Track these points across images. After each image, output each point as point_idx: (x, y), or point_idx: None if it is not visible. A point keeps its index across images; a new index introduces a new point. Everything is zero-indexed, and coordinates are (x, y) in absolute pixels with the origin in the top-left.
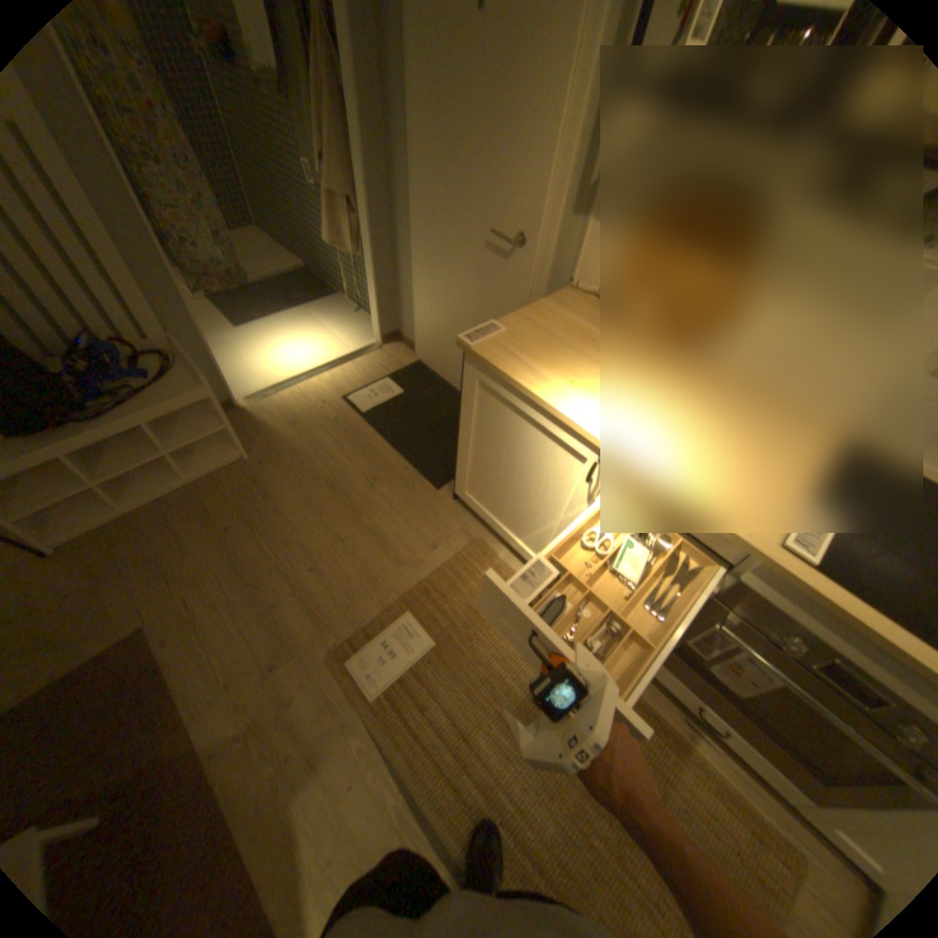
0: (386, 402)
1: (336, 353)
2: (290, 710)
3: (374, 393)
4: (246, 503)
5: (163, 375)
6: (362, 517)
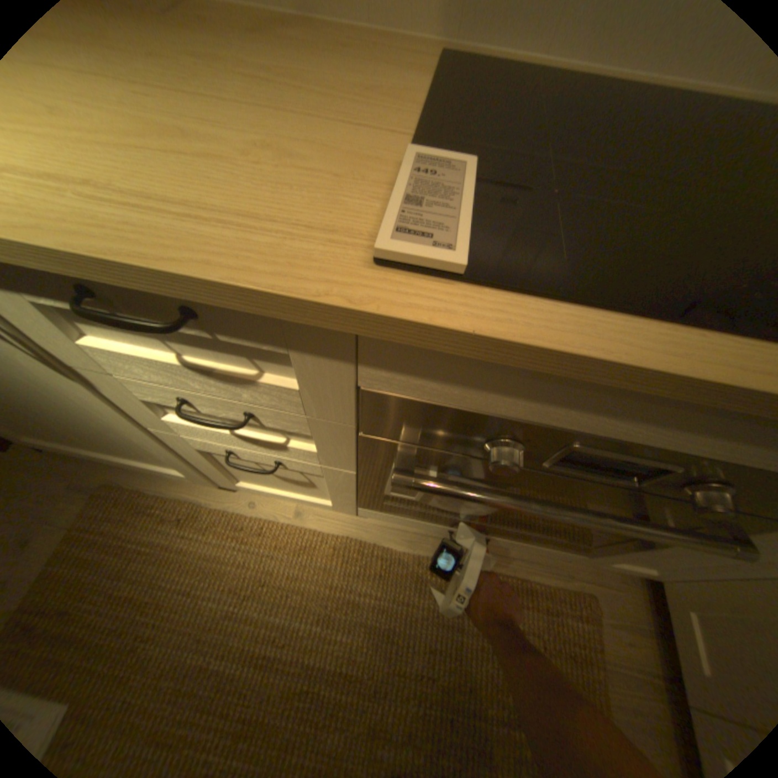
0: None
1: None
2: None
3: None
4: None
5: None
6: None
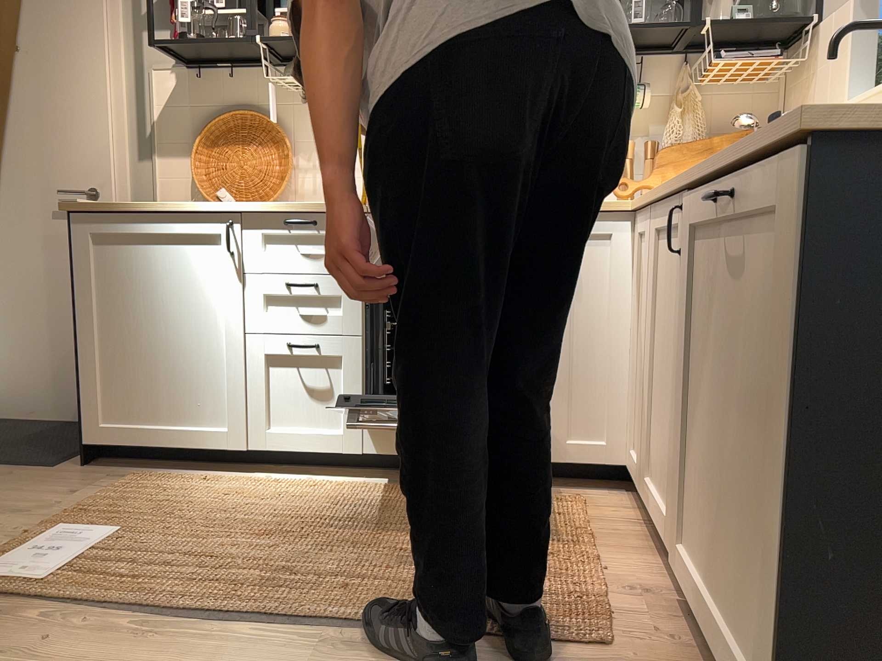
0: None
1: None
2: None
3: None
4: None
5: None
6: None
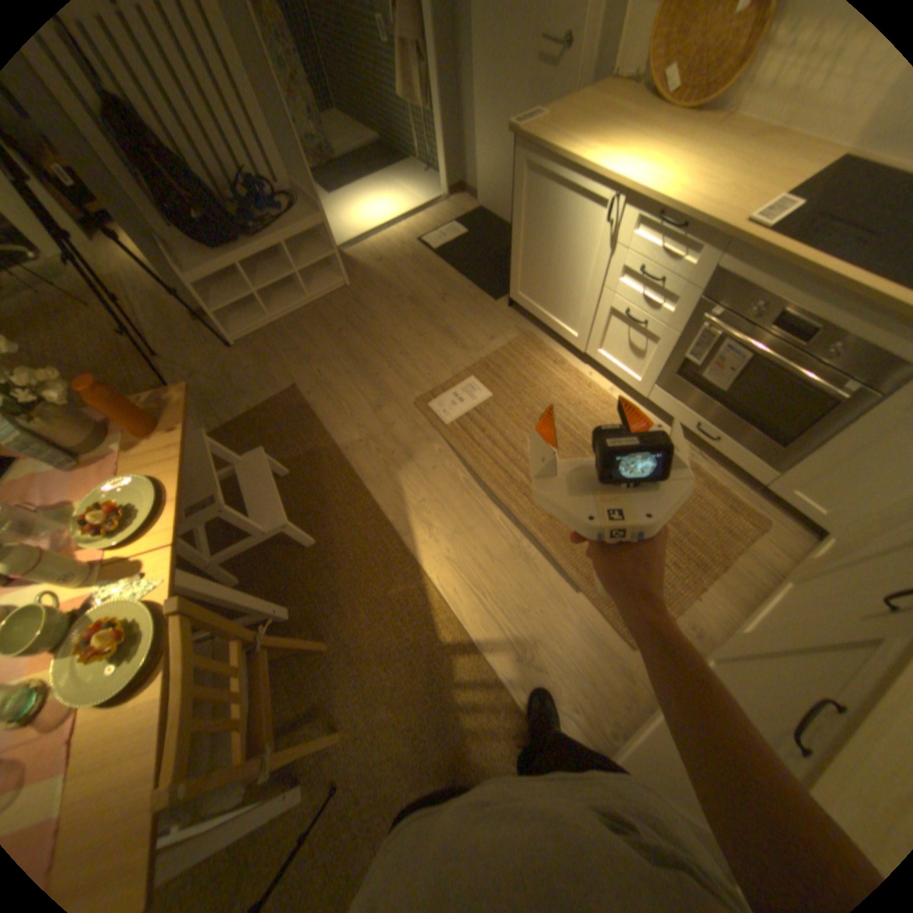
0: (452, 240)
1: (409, 206)
2: (392, 428)
3: (442, 234)
4: (351, 314)
5: (290, 207)
6: (436, 320)
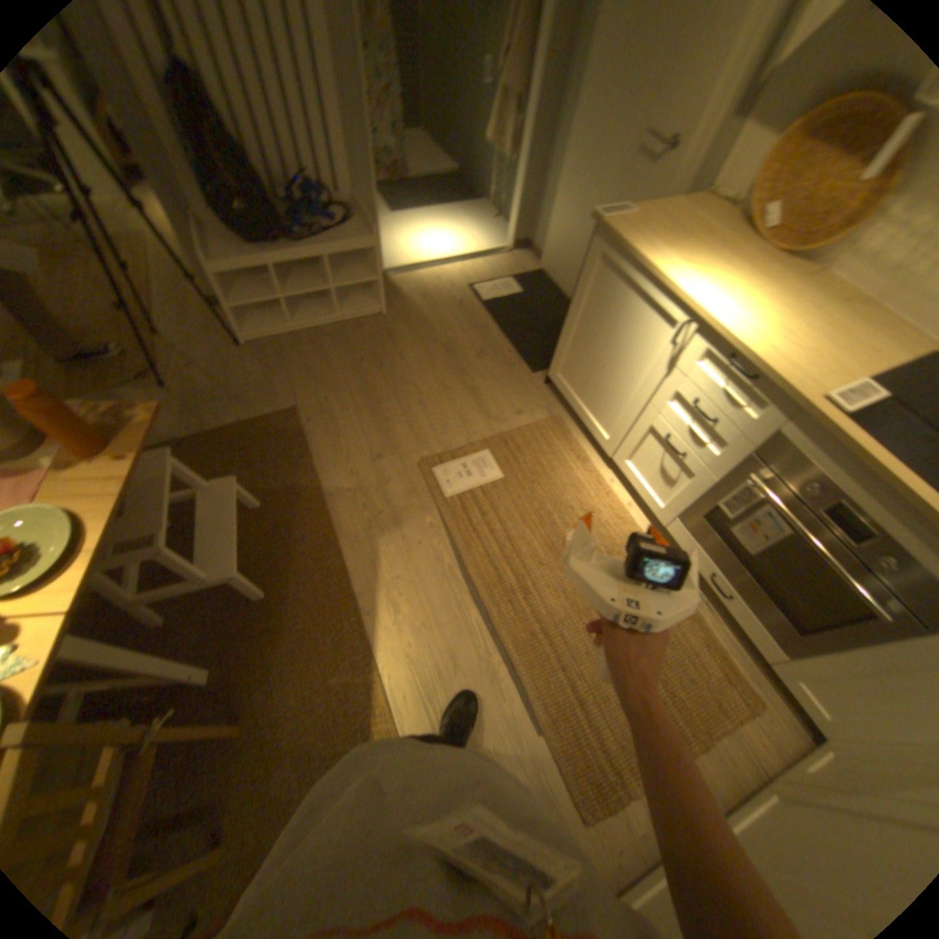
0: (506, 296)
1: (471, 248)
2: (388, 484)
3: (497, 286)
4: (379, 344)
5: (346, 221)
6: (466, 377)
